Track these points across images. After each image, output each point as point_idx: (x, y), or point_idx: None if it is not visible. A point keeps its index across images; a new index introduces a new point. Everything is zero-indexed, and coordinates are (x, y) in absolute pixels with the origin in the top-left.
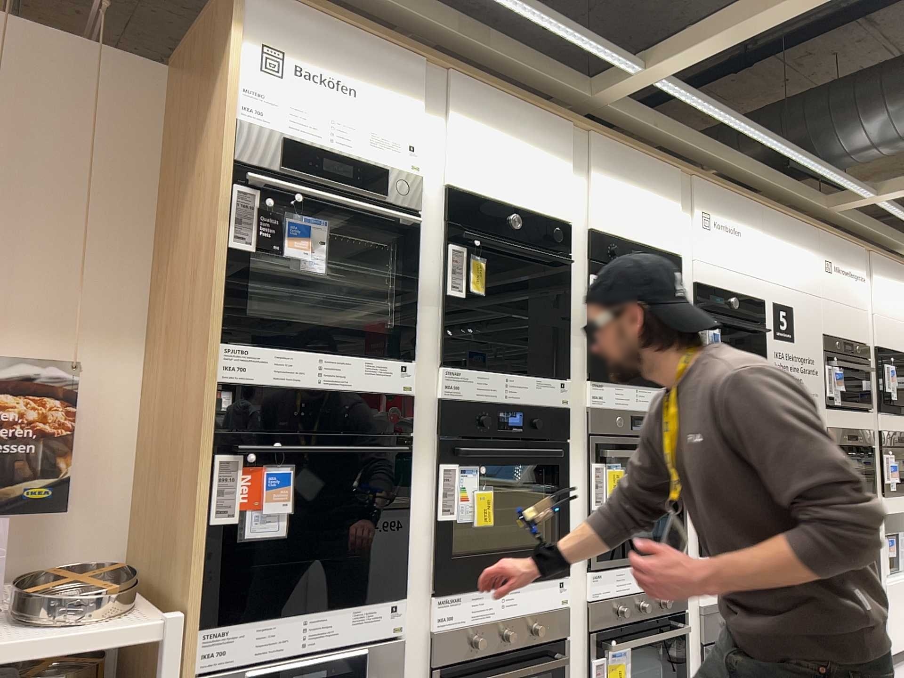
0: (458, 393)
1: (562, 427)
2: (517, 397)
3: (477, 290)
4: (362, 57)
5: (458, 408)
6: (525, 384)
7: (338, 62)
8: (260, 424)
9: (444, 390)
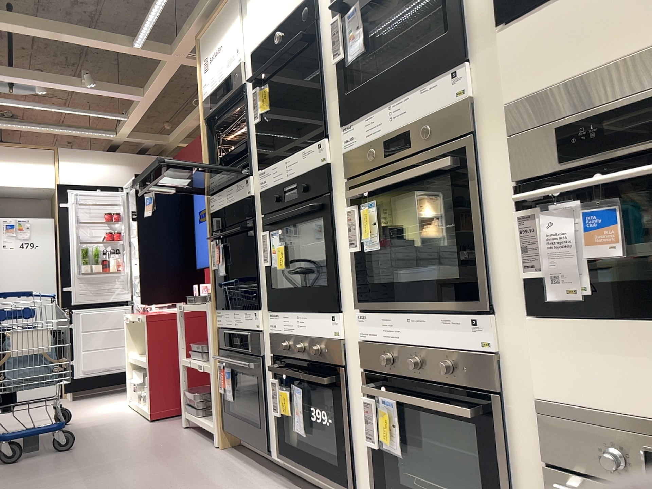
0: (265, 186)
1: (326, 184)
2: (293, 173)
3: (260, 109)
4: (219, 21)
5: (265, 196)
6: (297, 159)
7: (214, 36)
8: (219, 229)
9: (259, 187)
